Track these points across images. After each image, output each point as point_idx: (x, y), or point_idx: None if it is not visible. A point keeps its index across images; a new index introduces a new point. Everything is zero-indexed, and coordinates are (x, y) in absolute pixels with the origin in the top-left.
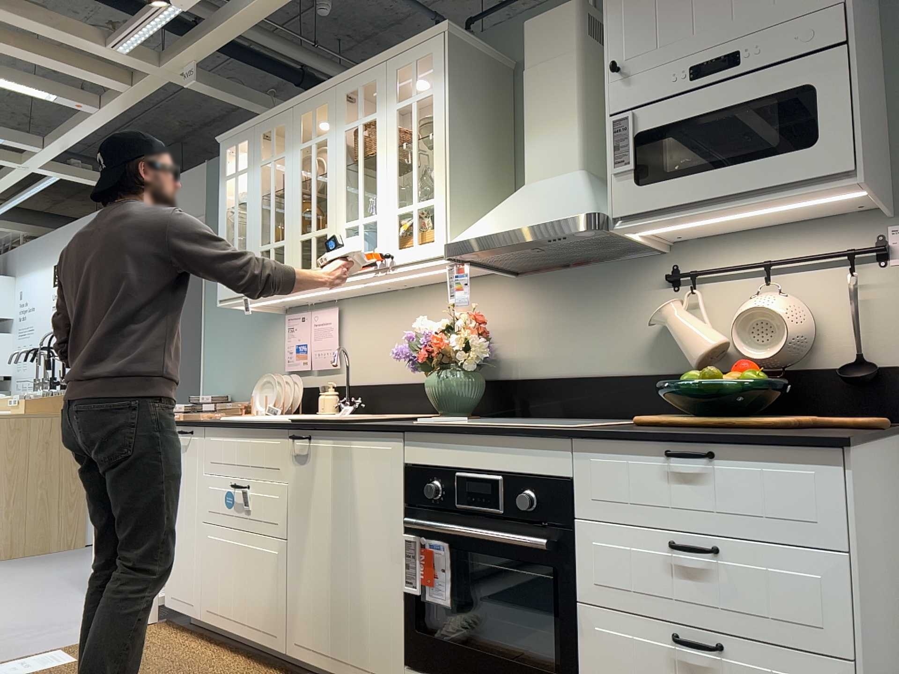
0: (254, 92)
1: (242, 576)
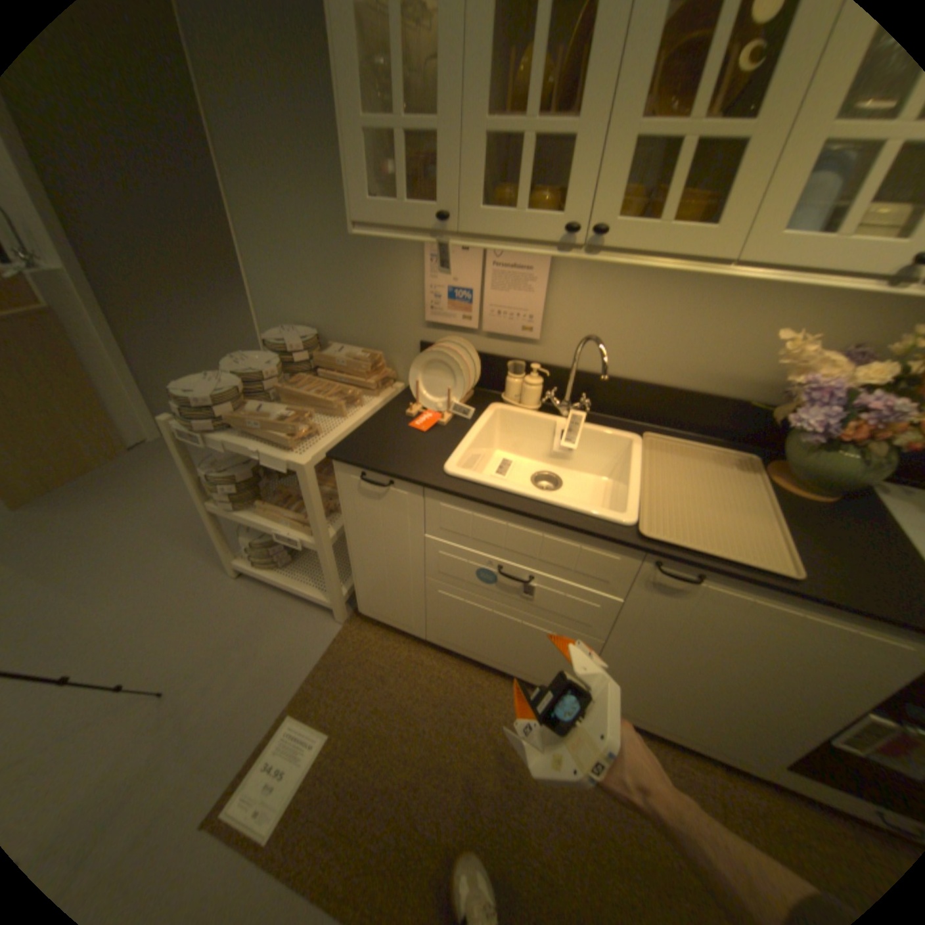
0: None
1: (508, 639)
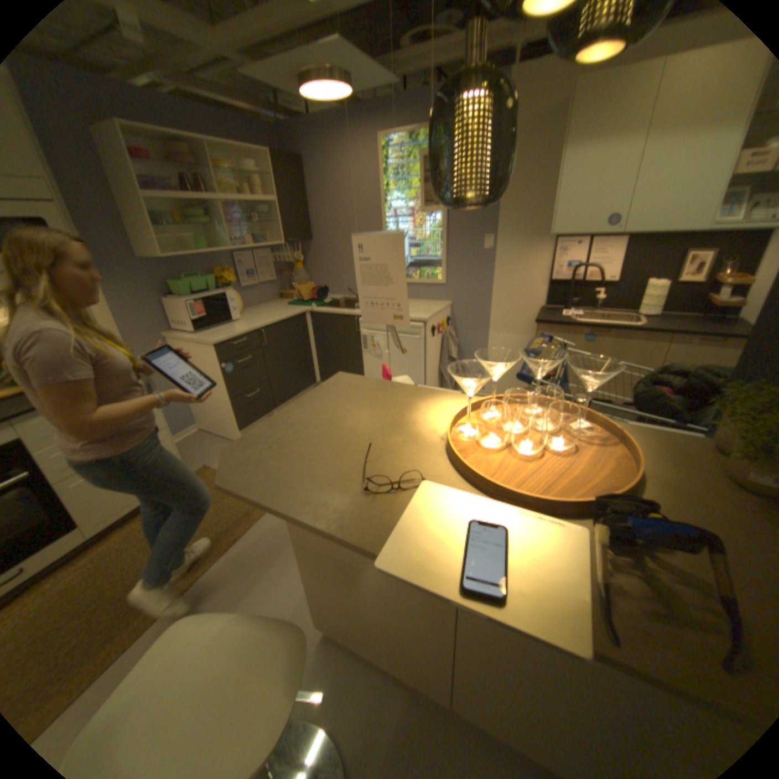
0: None
1: None
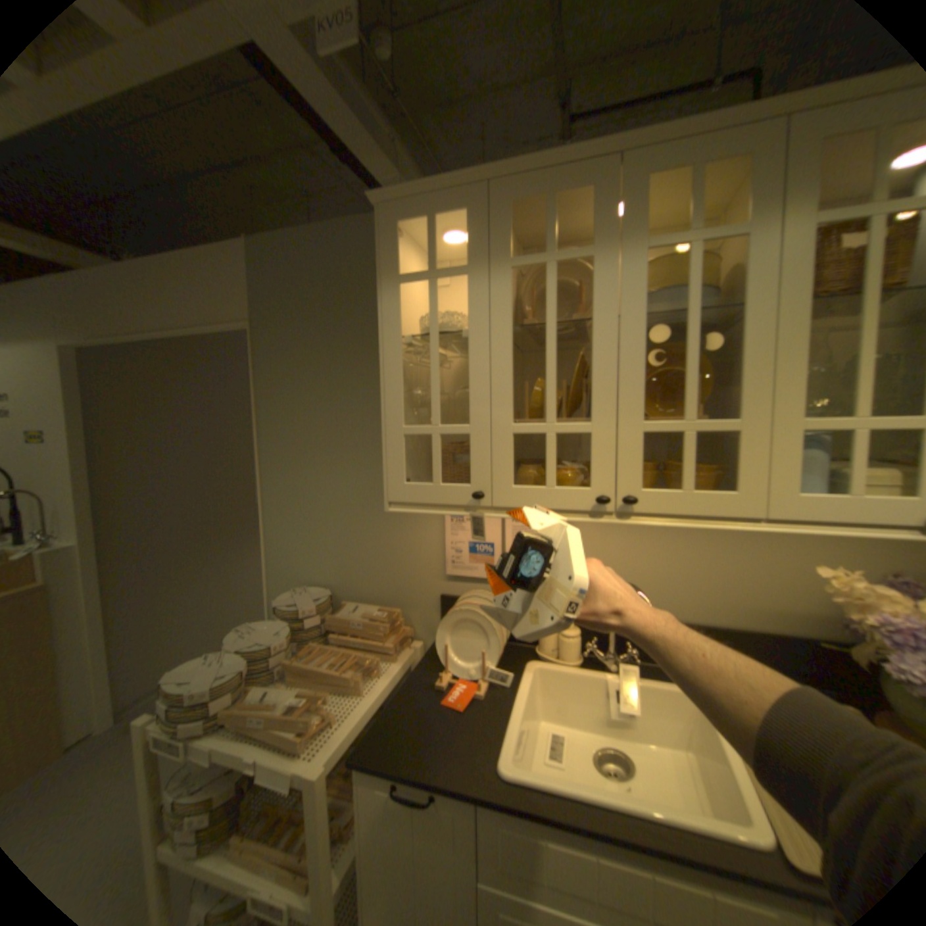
0: (377, 122)
1: None
